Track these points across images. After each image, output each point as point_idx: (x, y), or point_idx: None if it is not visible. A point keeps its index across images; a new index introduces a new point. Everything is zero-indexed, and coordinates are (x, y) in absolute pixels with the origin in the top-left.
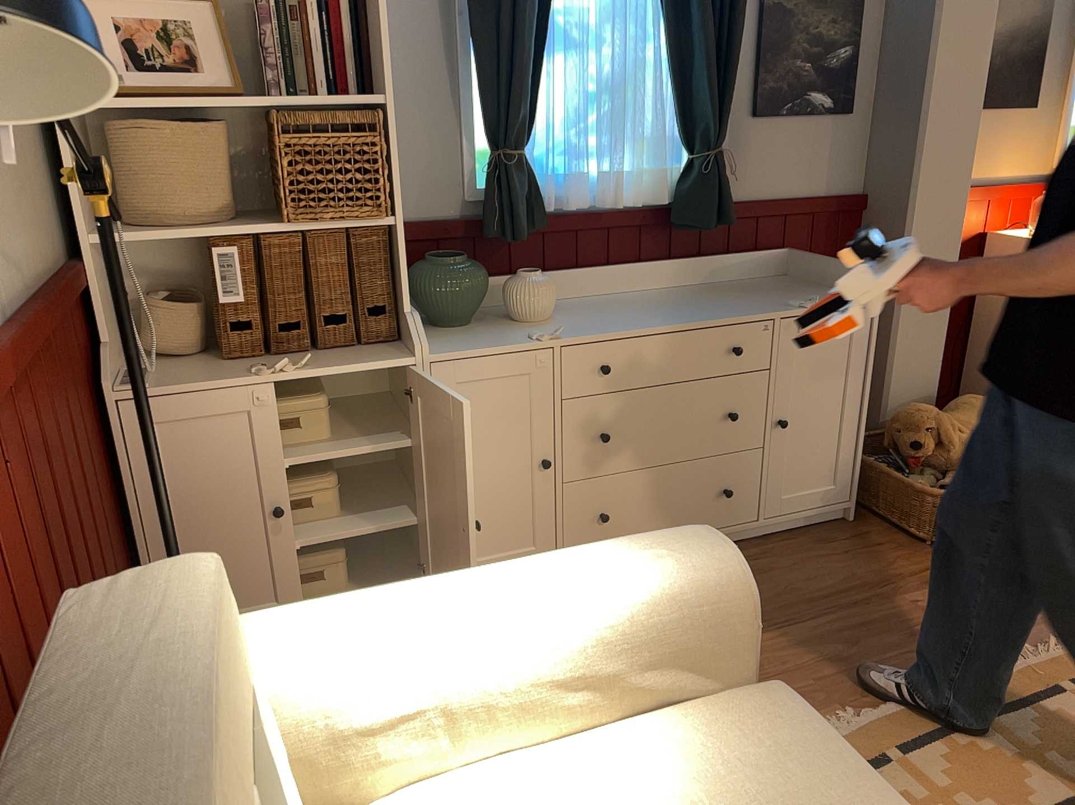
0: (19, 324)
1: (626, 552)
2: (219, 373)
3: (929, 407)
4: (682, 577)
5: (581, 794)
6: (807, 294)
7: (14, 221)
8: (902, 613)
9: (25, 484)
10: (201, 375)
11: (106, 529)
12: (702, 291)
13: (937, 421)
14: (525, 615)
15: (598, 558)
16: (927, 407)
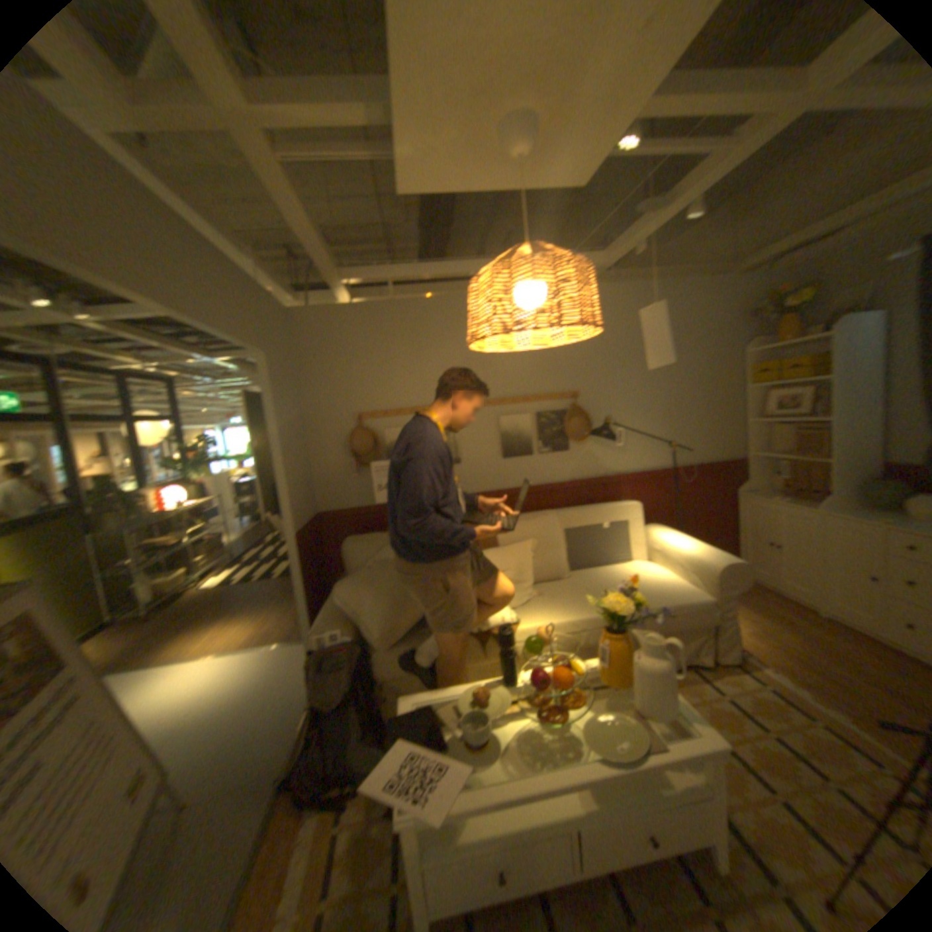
0: (679, 468)
1: (718, 553)
2: (770, 497)
3: None
4: (712, 560)
5: (661, 576)
6: None
7: (706, 448)
8: None
9: (670, 496)
10: (766, 496)
11: (721, 524)
12: None
13: None
14: (684, 547)
15: (711, 550)
16: None
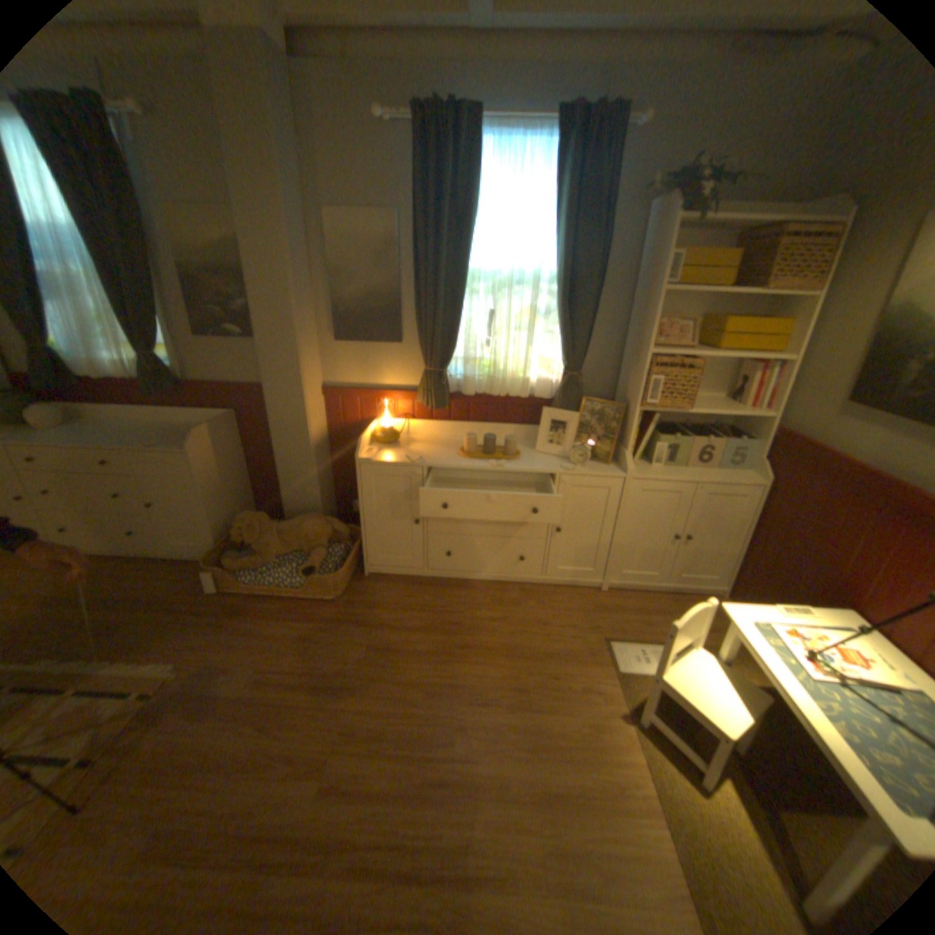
0: None
1: None
2: None
3: (255, 516)
4: None
5: None
6: (178, 440)
7: None
8: (116, 623)
9: None
10: None
11: None
12: (158, 428)
13: (245, 526)
14: None
15: None
16: (247, 516)
